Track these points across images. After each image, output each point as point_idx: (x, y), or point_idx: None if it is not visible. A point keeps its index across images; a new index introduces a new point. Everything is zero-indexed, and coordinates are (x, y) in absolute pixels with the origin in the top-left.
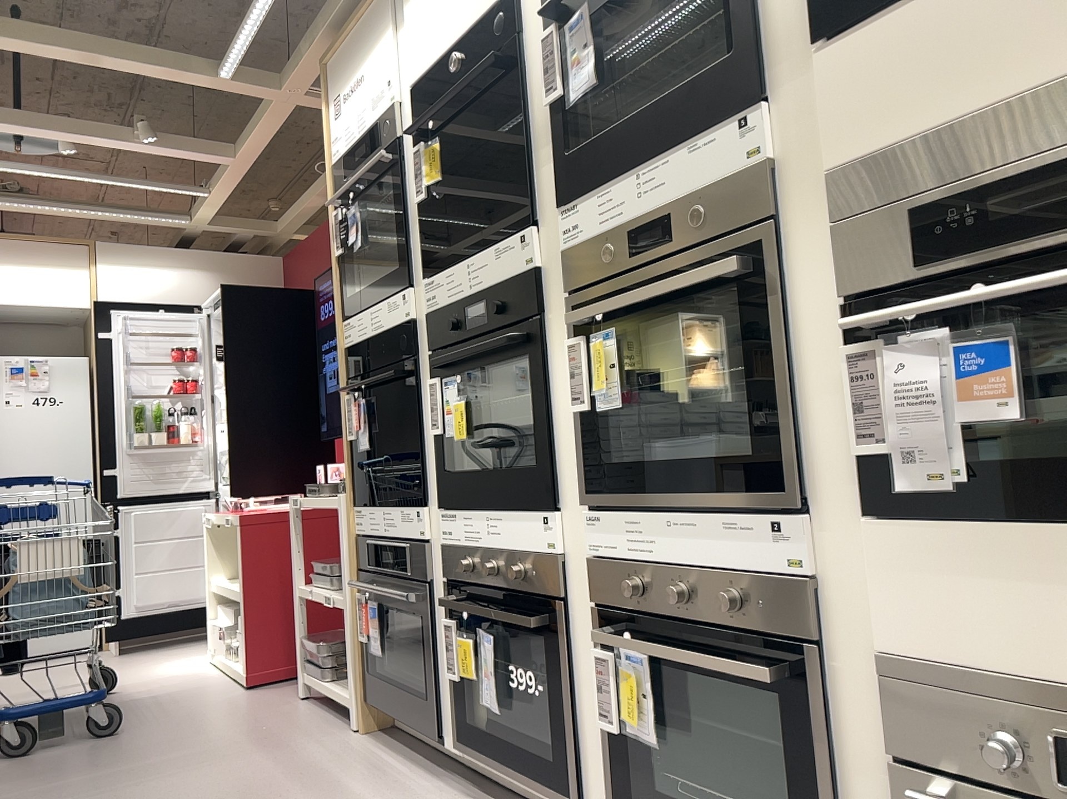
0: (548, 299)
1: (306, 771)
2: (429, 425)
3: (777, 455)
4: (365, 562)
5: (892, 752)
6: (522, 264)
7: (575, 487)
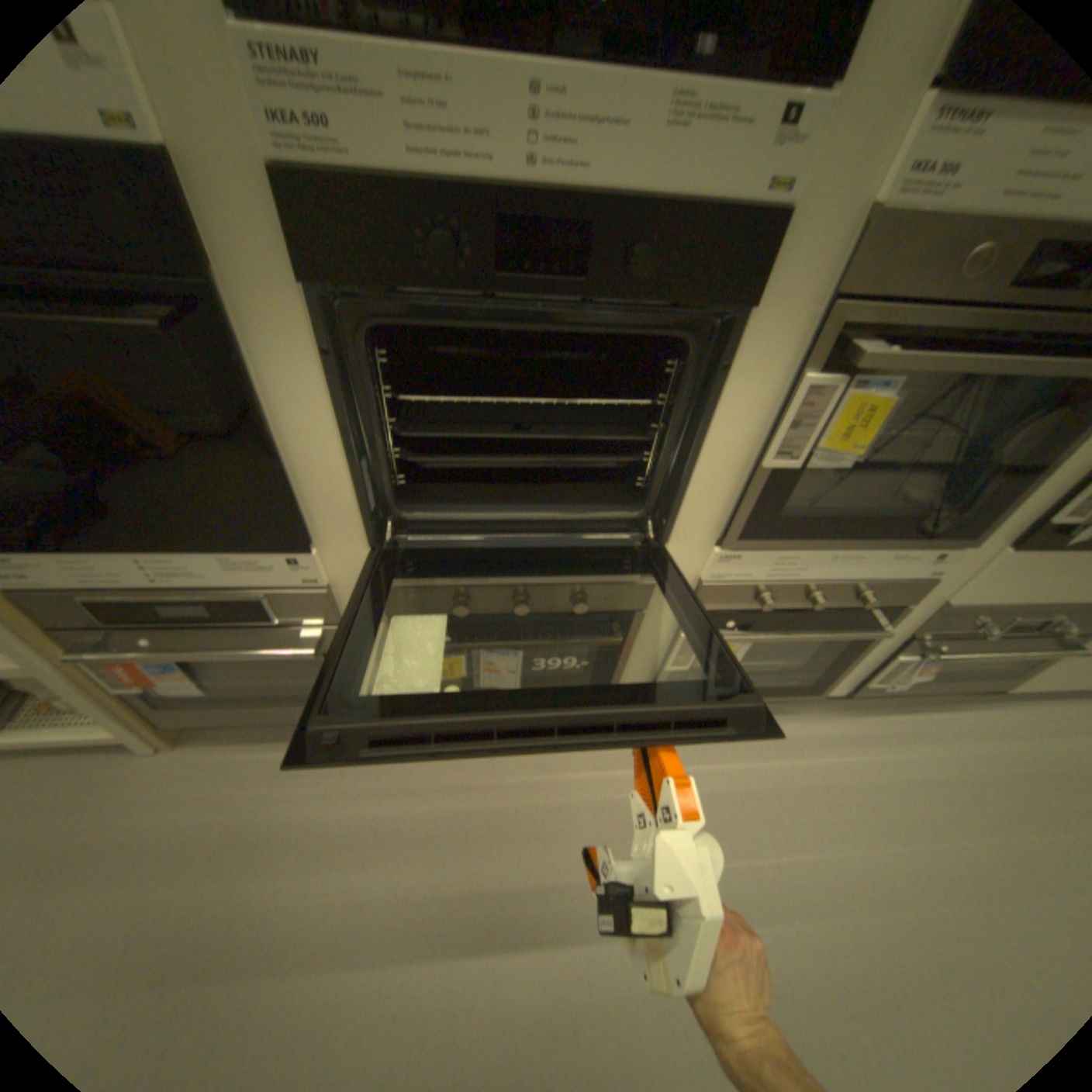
0: (774, 278)
1: (205, 850)
2: (307, 430)
3: (989, 516)
4: (79, 617)
5: (920, 638)
6: (760, 183)
7: (701, 525)
